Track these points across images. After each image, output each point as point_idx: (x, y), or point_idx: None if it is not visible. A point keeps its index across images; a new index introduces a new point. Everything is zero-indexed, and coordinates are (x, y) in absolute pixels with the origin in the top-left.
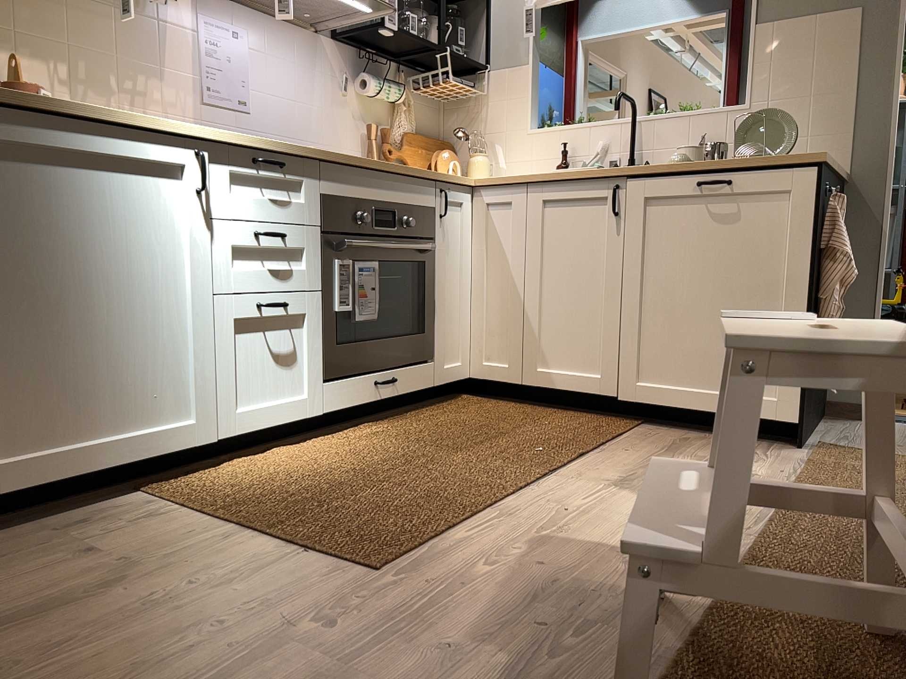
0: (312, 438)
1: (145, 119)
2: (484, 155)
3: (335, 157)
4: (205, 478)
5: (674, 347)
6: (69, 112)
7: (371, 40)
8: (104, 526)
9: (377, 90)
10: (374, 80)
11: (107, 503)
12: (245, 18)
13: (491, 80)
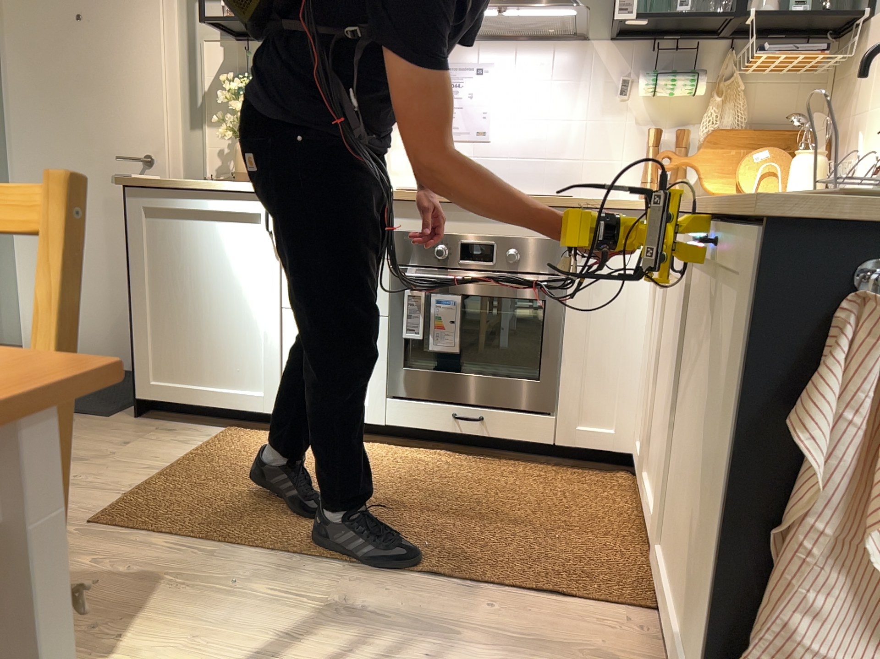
0: (383, 445)
1: (231, 184)
2: (823, 153)
3: (405, 196)
4: (252, 437)
5: (681, 523)
6: (183, 186)
7: (649, 27)
8: (164, 437)
9: (647, 88)
10: (640, 76)
11: (197, 427)
12: (488, 50)
13: (871, 30)
